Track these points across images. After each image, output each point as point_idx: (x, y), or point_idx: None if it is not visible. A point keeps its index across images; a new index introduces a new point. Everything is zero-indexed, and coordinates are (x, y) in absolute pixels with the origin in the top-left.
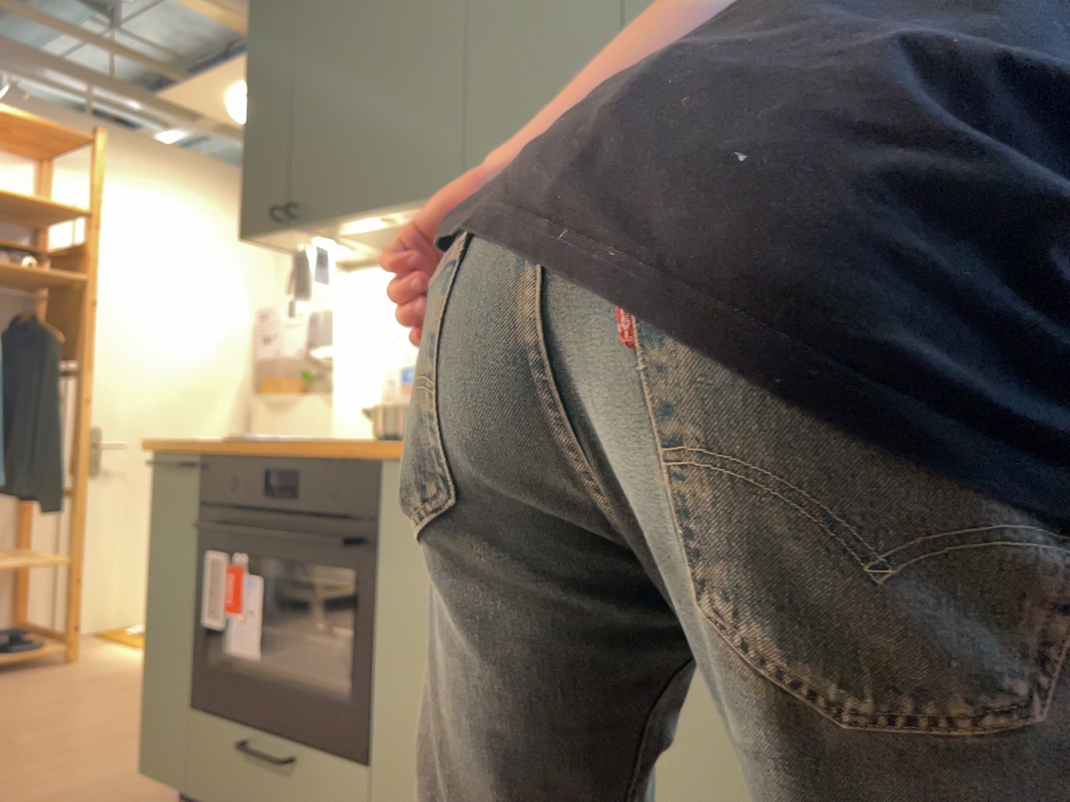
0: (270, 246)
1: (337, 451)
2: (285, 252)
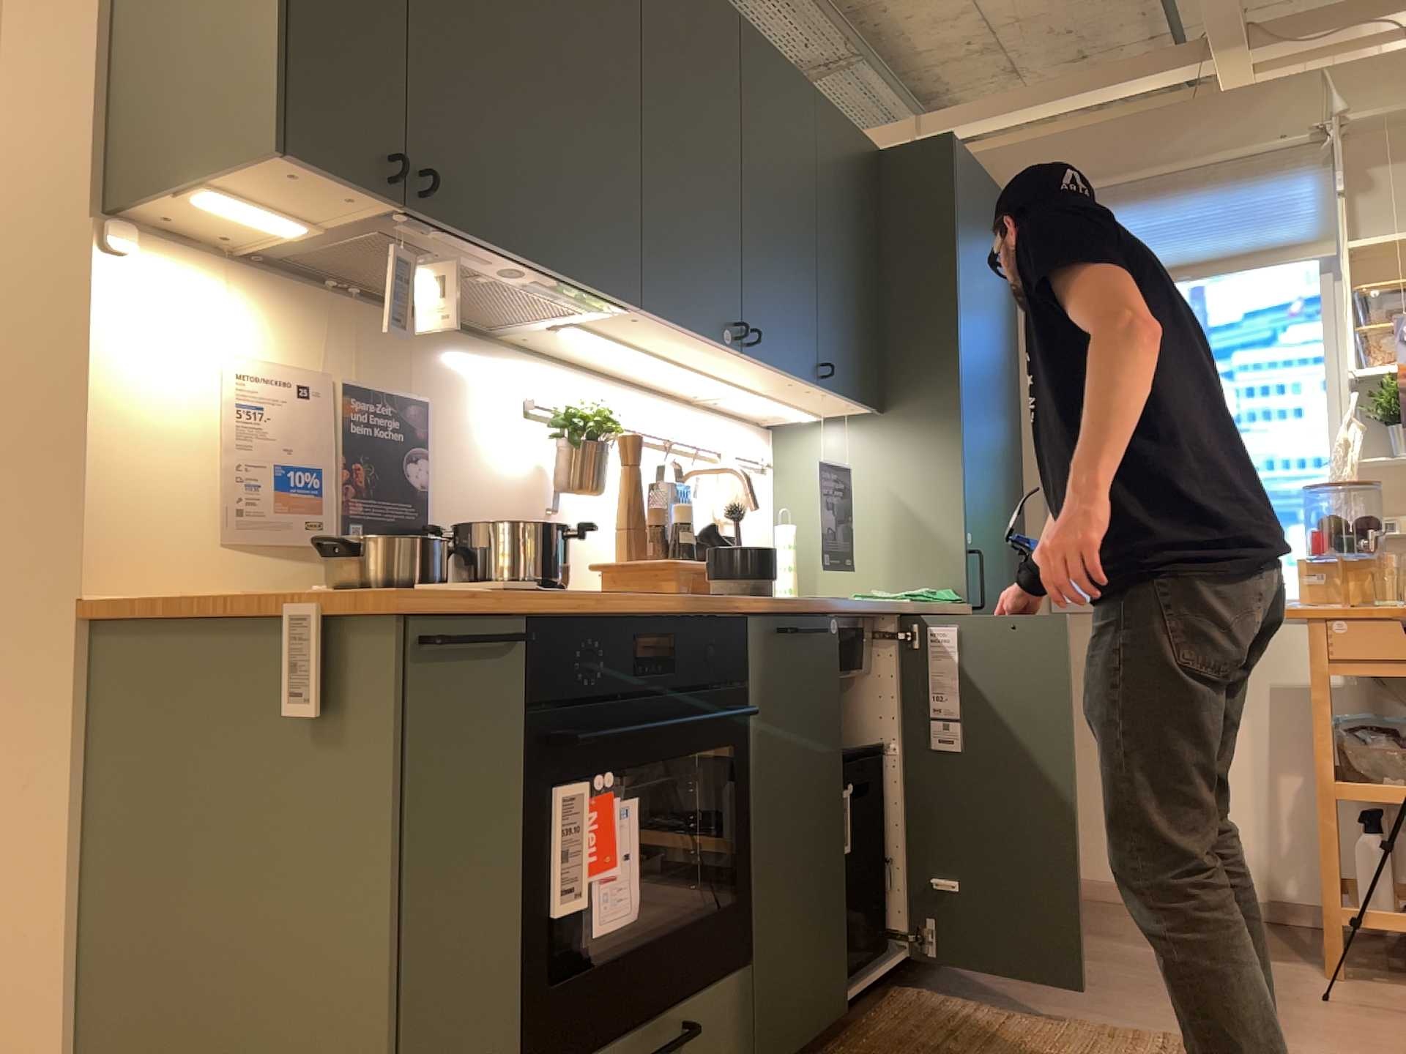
0: (255, 174)
1: (703, 607)
2: (213, 181)
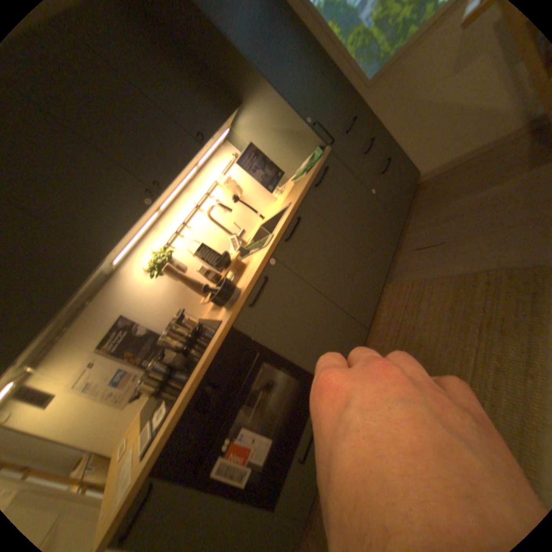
0: None
1: (211, 350)
2: None
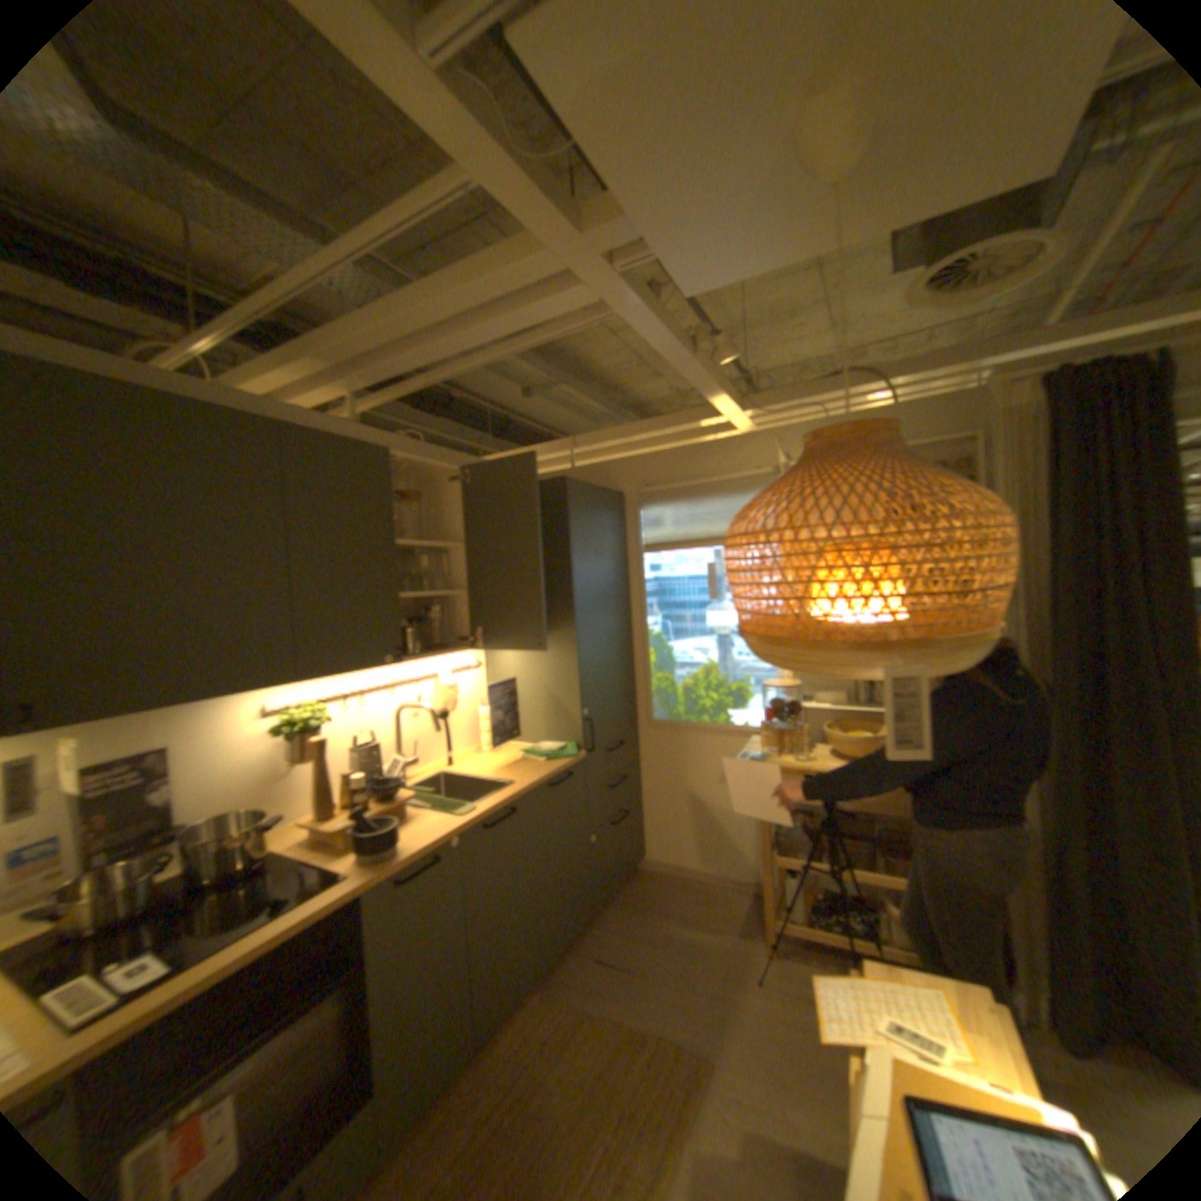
0: None
1: (312, 916)
2: None
